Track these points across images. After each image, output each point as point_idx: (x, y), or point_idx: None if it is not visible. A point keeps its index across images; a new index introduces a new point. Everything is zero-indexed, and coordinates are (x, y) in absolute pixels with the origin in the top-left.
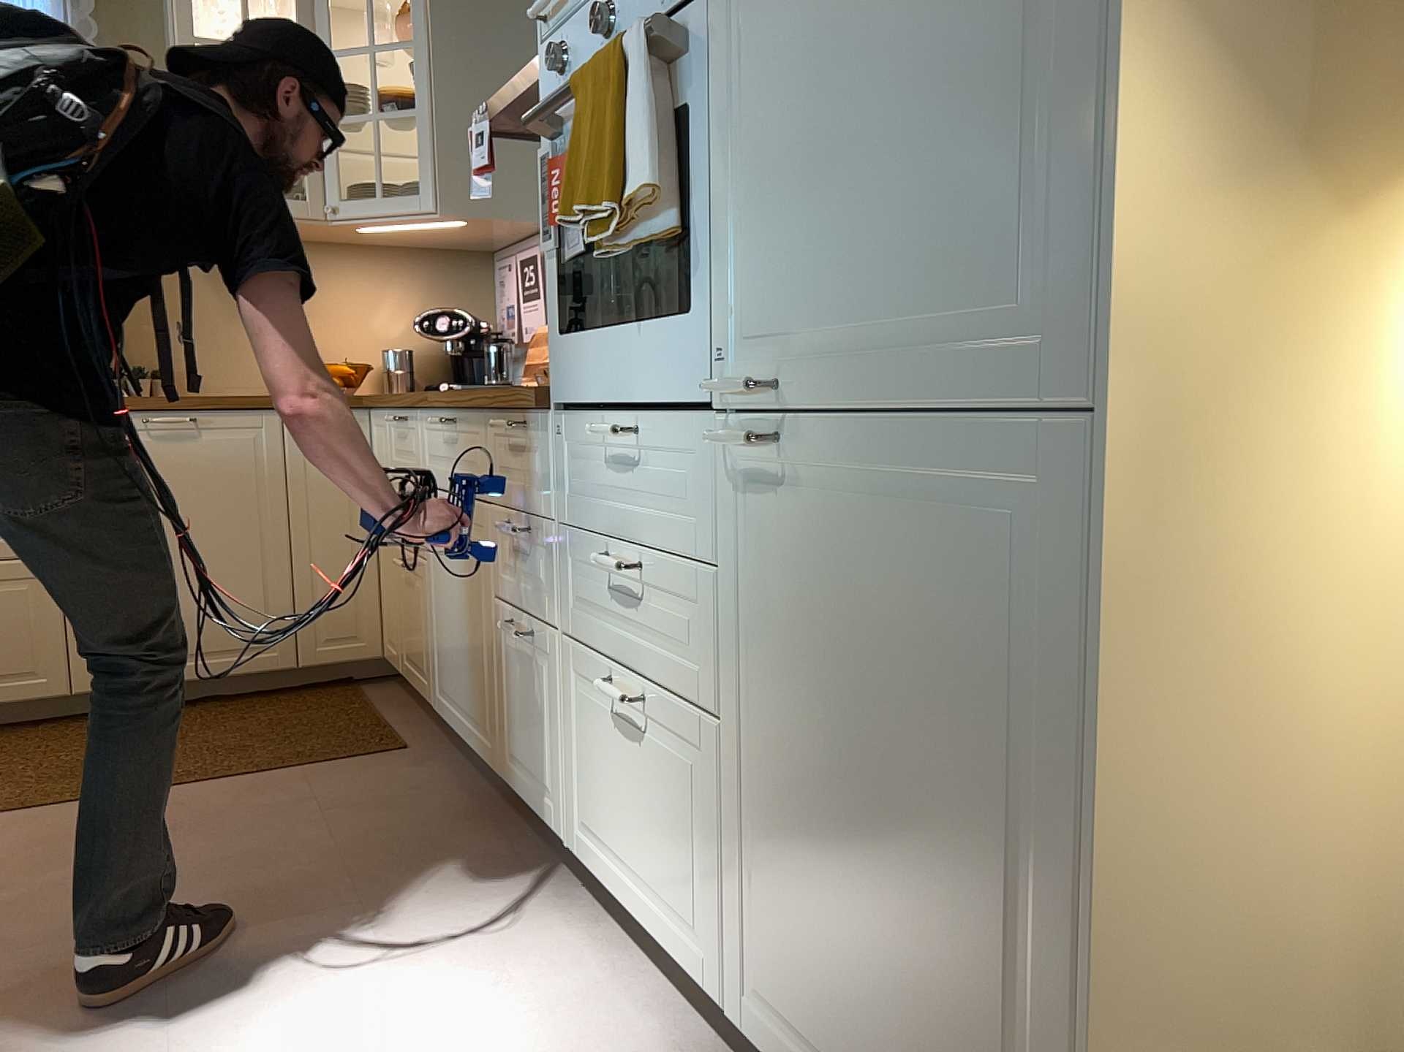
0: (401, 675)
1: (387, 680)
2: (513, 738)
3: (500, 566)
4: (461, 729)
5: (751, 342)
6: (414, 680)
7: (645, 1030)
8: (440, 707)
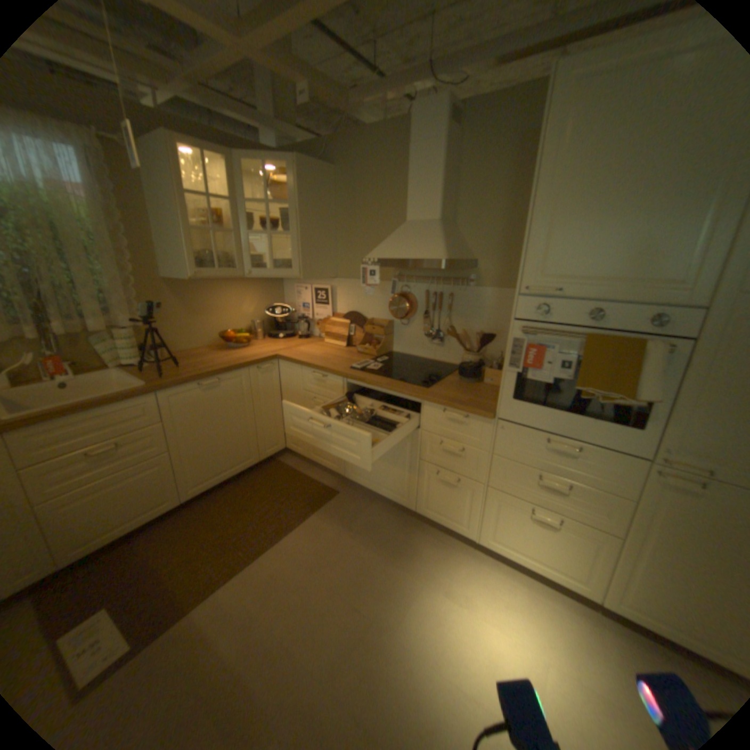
0: (306, 457)
1: (282, 453)
2: (430, 502)
3: (427, 450)
4: (375, 489)
5: (683, 450)
6: (322, 463)
7: (551, 602)
8: (353, 478)
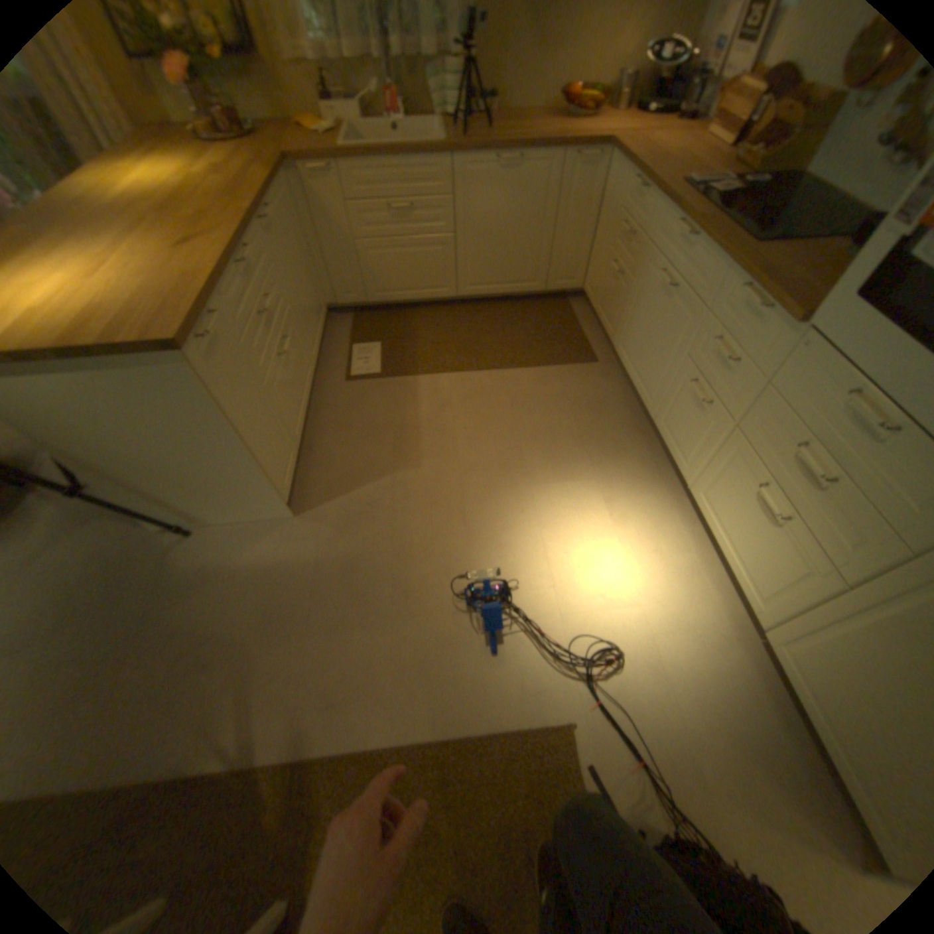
0: (594, 309)
1: (580, 296)
2: (671, 417)
3: (700, 345)
4: (632, 375)
5: None
6: (603, 321)
7: (714, 589)
8: (620, 352)
